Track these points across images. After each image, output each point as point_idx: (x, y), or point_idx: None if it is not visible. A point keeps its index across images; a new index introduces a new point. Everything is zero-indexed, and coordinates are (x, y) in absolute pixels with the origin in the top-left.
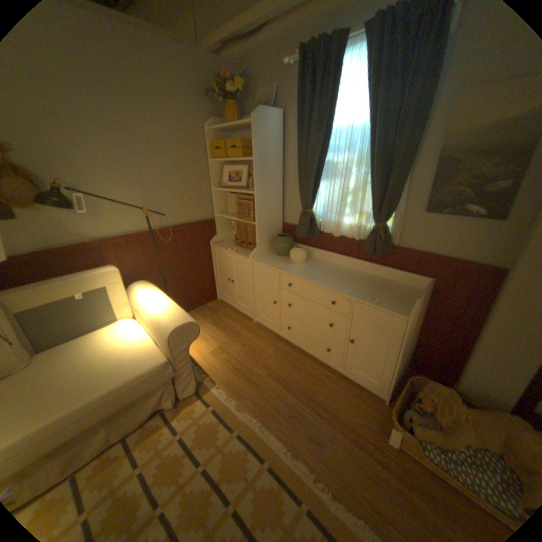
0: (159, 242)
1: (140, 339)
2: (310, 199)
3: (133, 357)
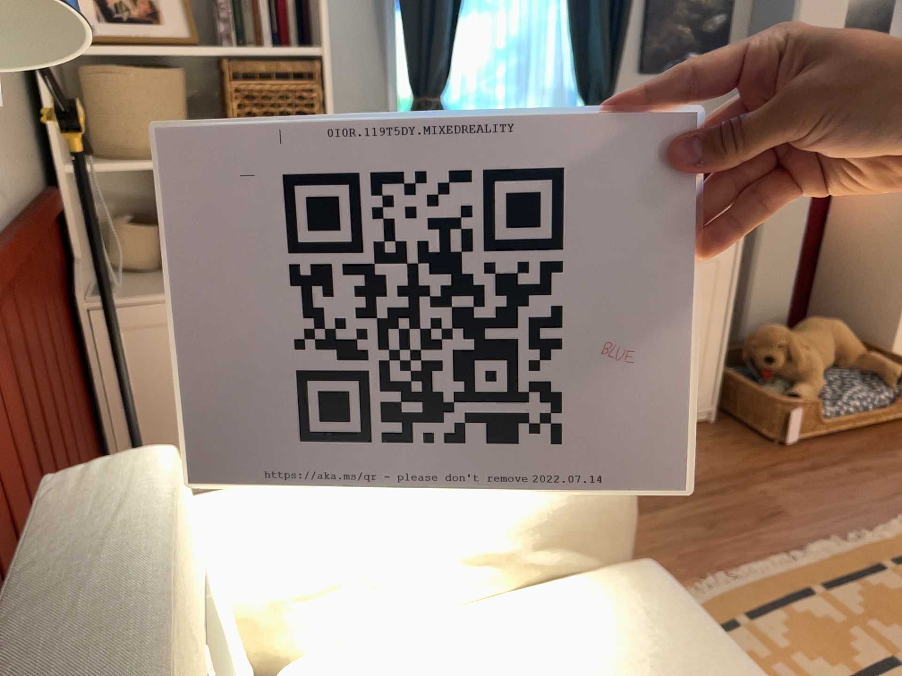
0: (3, 321)
1: (493, 624)
2: (446, 68)
3: (605, 635)
